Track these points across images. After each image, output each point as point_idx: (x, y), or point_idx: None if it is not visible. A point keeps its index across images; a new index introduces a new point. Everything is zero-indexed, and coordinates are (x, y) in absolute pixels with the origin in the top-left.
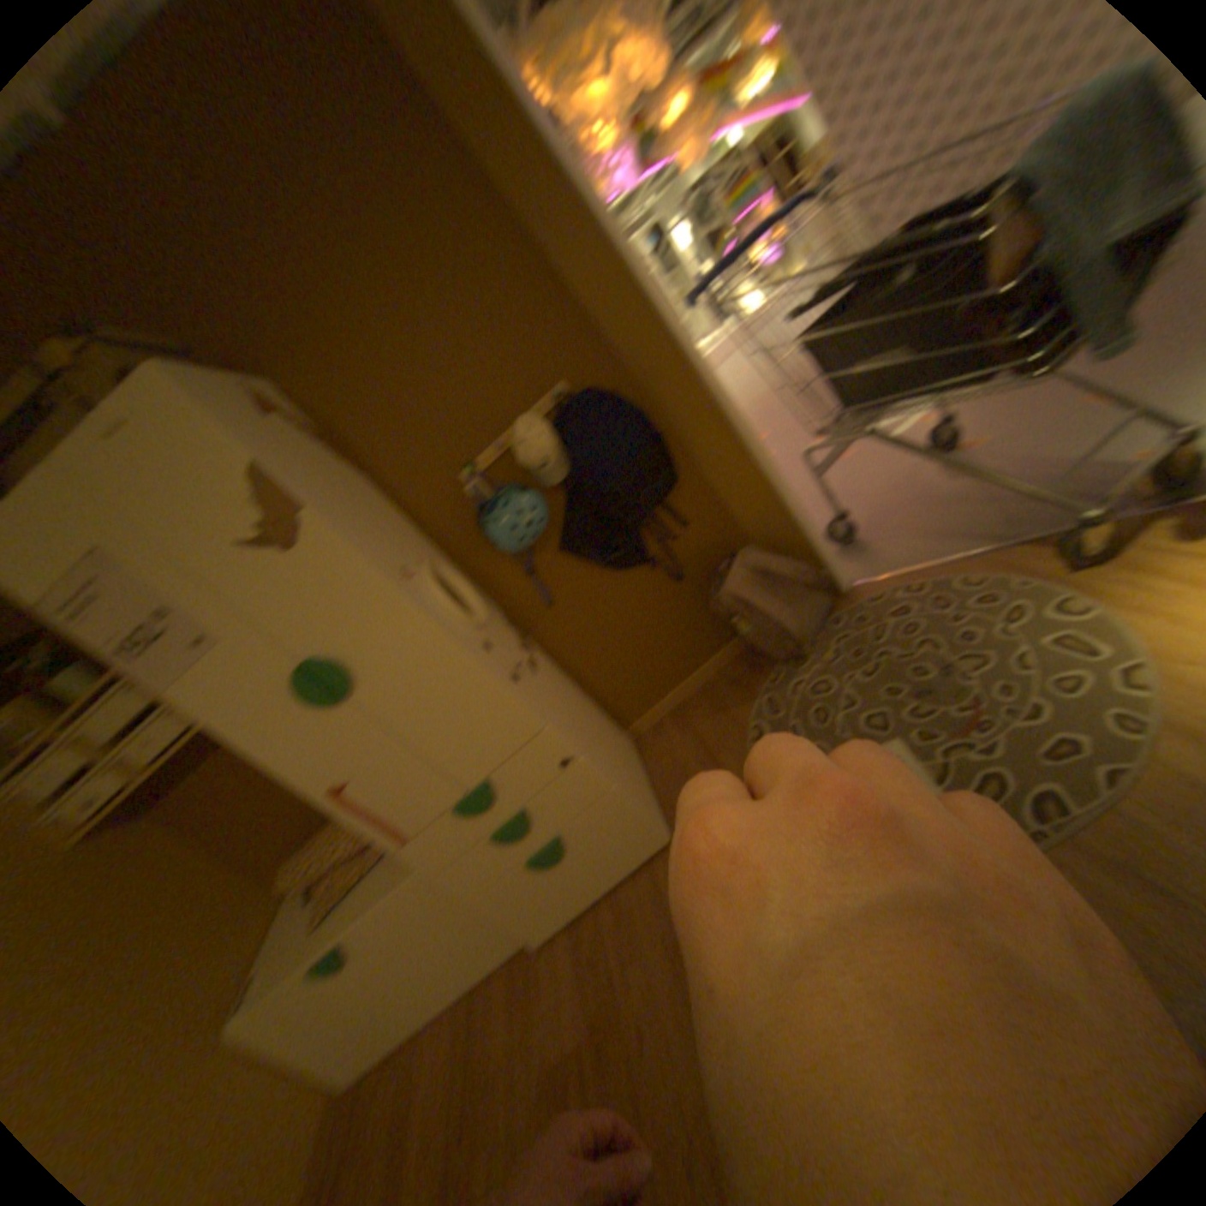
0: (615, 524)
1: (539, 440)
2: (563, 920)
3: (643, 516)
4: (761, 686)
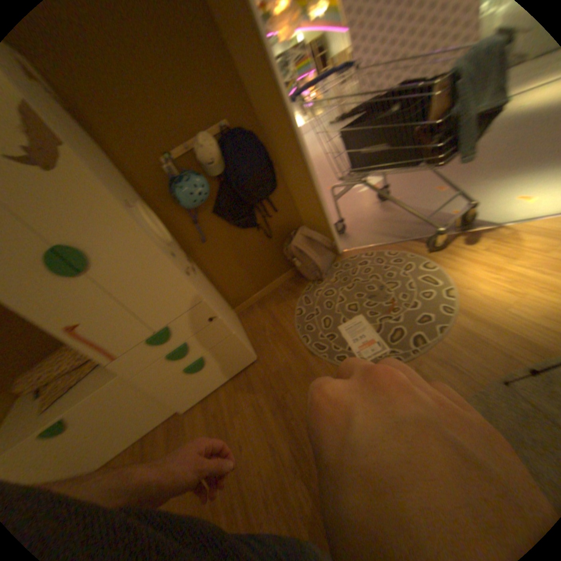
0: (242, 203)
1: (211, 148)
2: (199, 398)
3: (257, 202)
4: (301, 291)
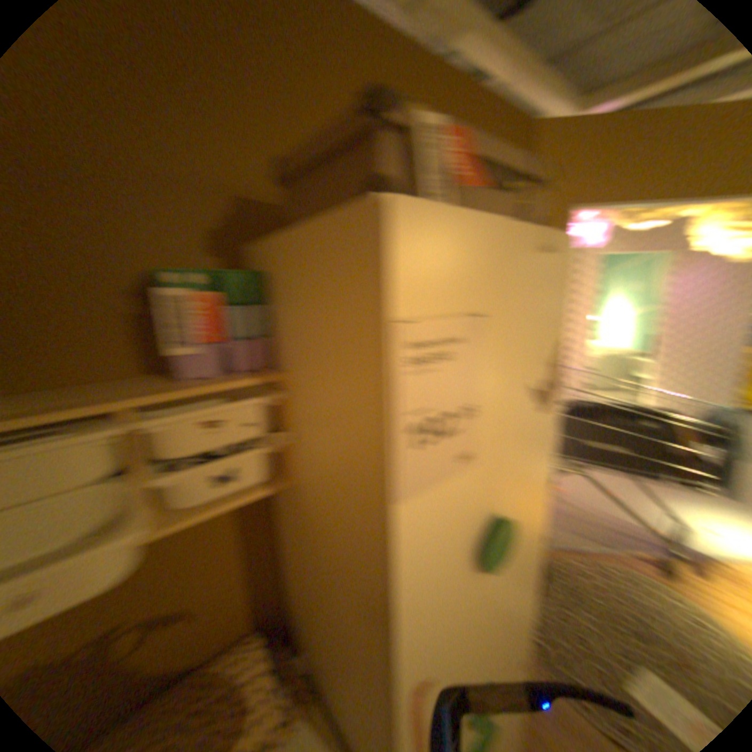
0: None
1: None
2: None
3: None
4: None
